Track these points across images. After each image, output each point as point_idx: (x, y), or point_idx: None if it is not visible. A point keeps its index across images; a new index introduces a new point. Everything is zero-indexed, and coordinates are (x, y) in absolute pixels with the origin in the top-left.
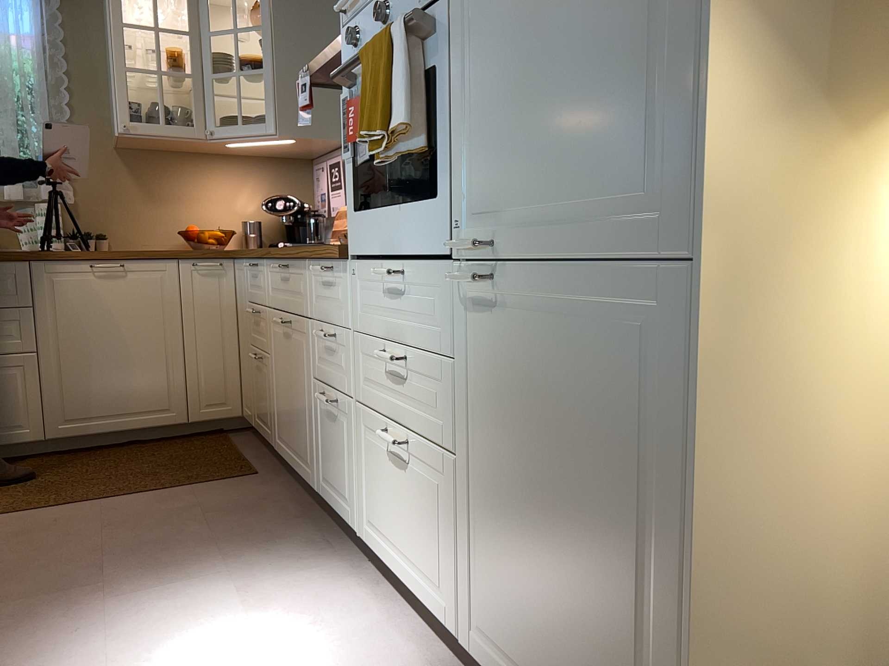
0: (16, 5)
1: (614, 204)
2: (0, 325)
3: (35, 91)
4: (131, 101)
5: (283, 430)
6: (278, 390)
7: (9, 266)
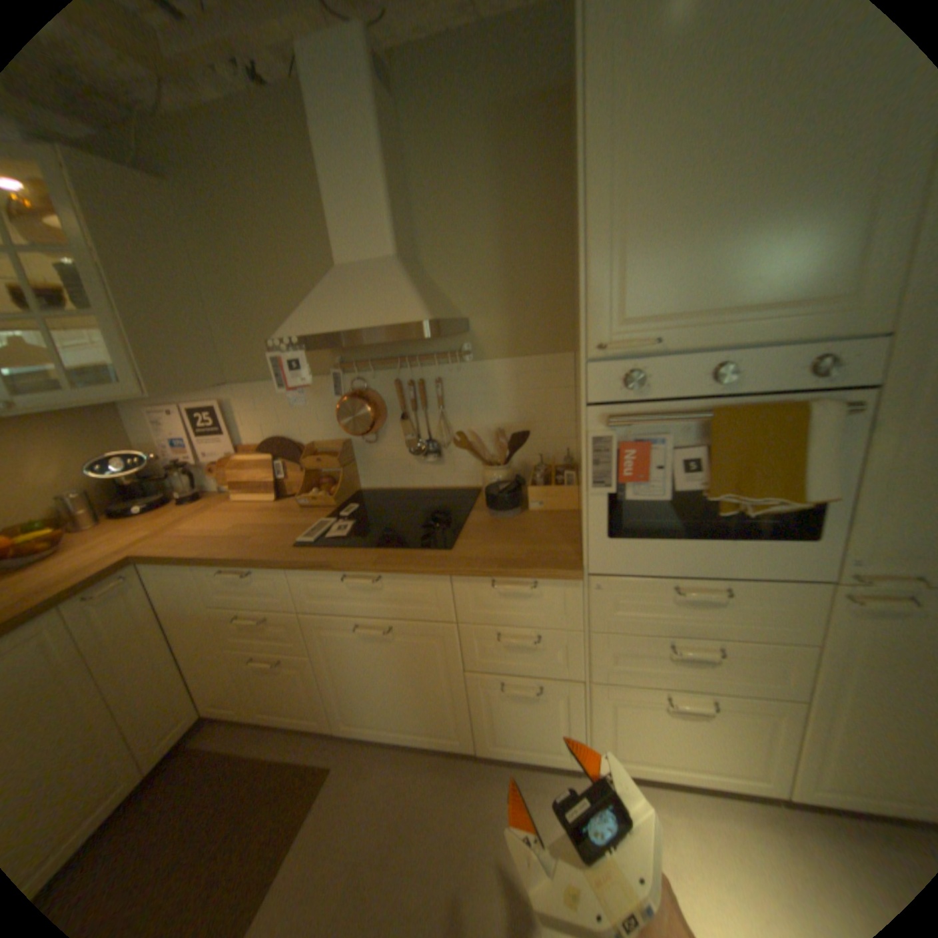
0: None
1: None
2: None
3: None
4: None
5: (369, 718)
6: (344, 686)
7: None
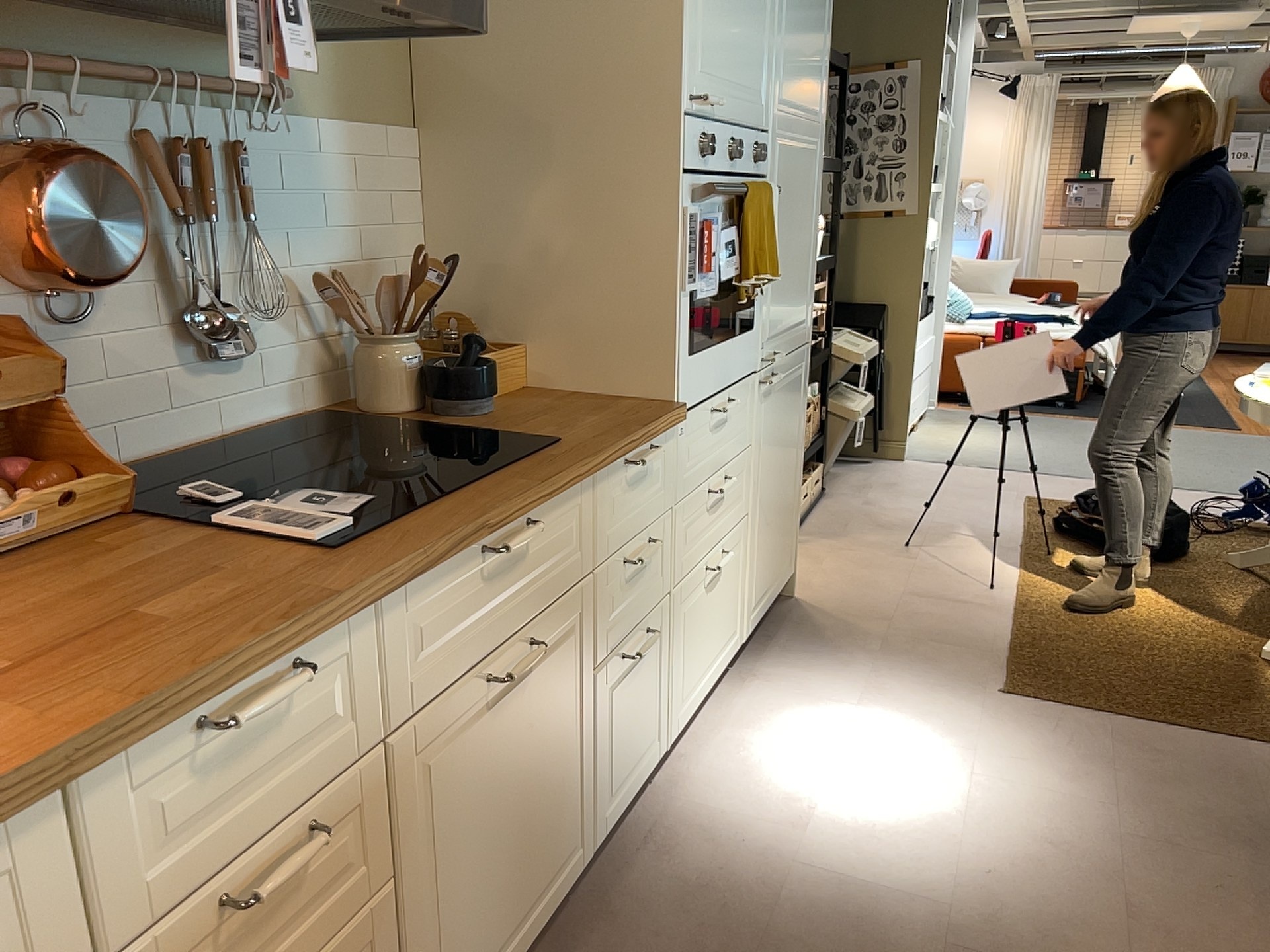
0: None
1: (799, 323)
2: None
3: None
4: None
5: (478, 948)
6: (447, 898)
7: None
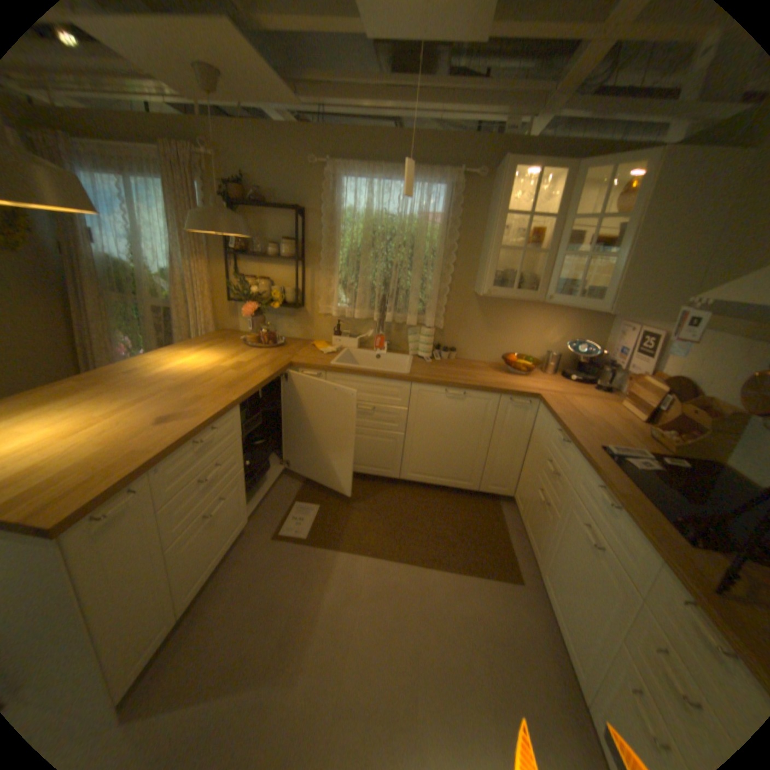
0: (437, 193)
1: None
2: (389, 415)
3: (436, 254)
4: (497, 271)
5: (558, 590)
6: (562, 555)
7: (400, 383)
